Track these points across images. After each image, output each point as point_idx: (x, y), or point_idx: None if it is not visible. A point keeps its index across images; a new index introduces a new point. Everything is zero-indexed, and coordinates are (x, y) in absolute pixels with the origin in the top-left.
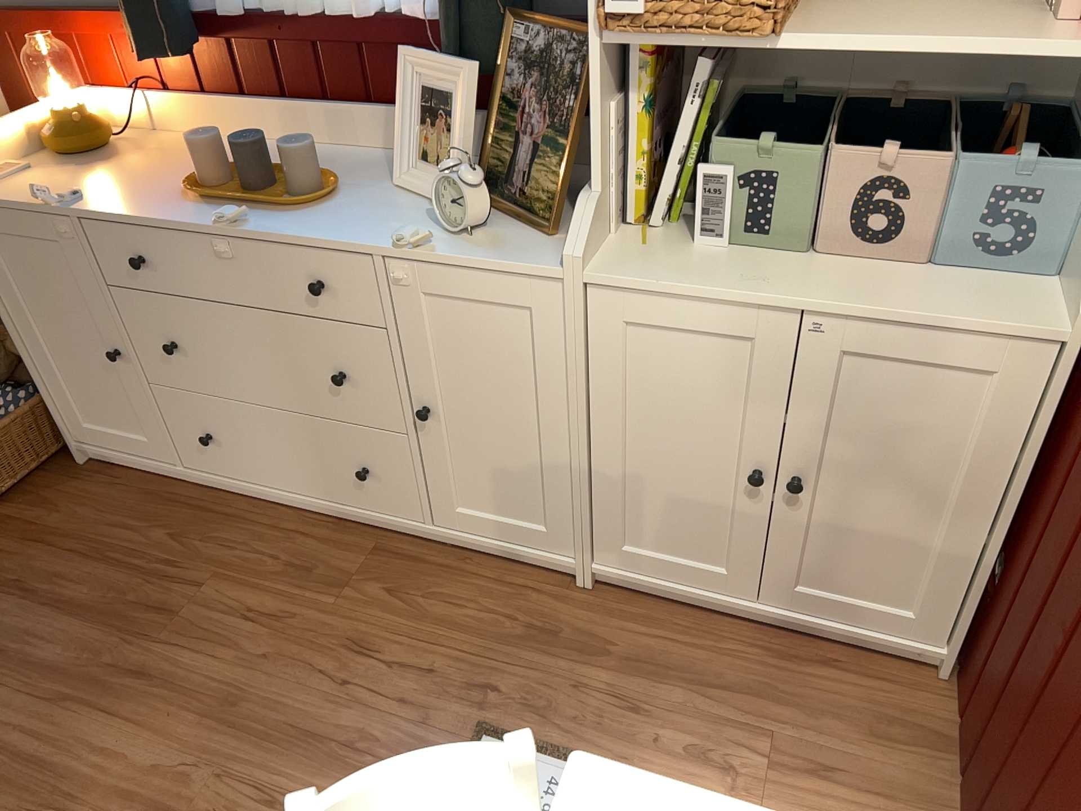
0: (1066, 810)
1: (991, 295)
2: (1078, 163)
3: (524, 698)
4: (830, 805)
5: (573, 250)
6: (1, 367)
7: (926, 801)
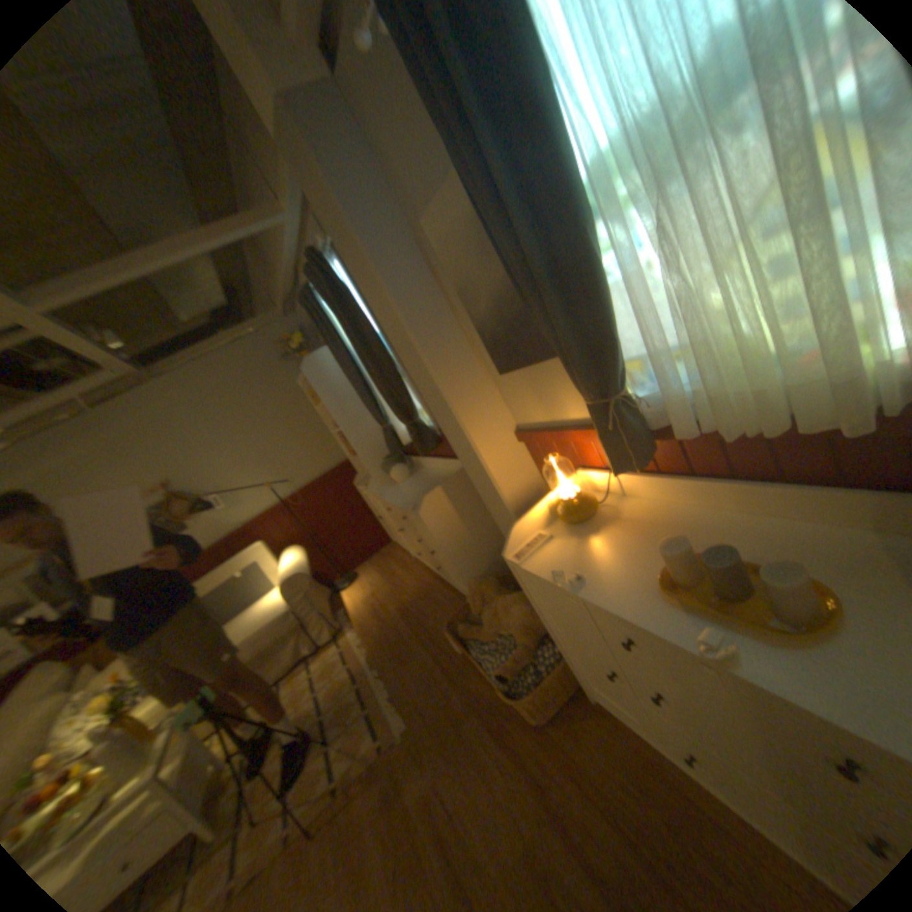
0: None
1: None
2: None
3: None
4: None
5: None
6: (539, 630)
7: None
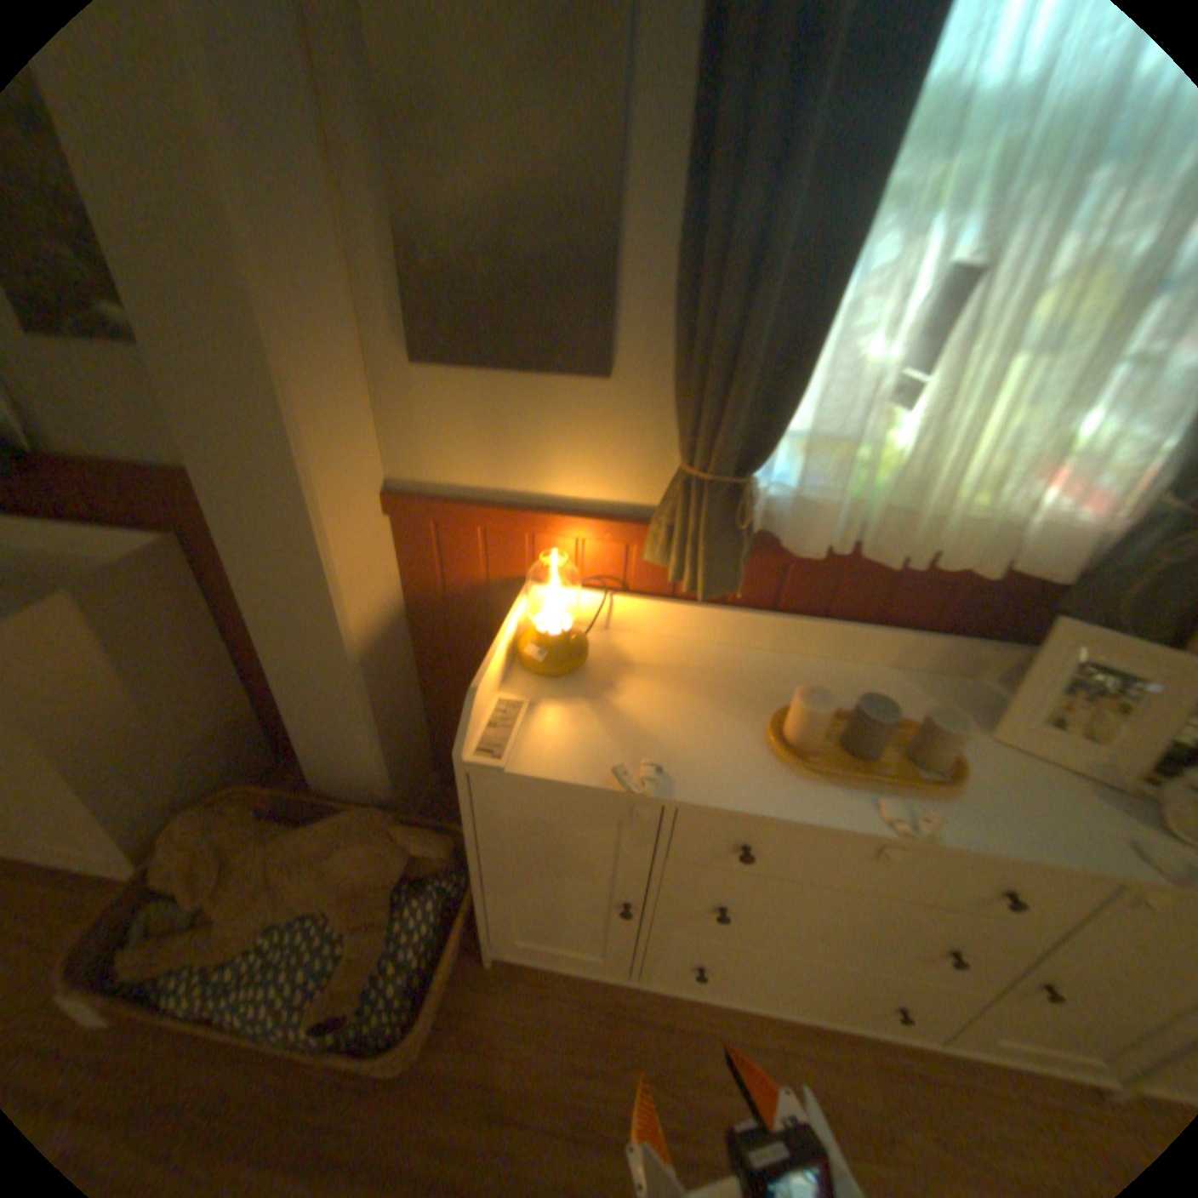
0: None
1: None
2: None
3: None
4: None
5: None
6: (393, 882)
7: None
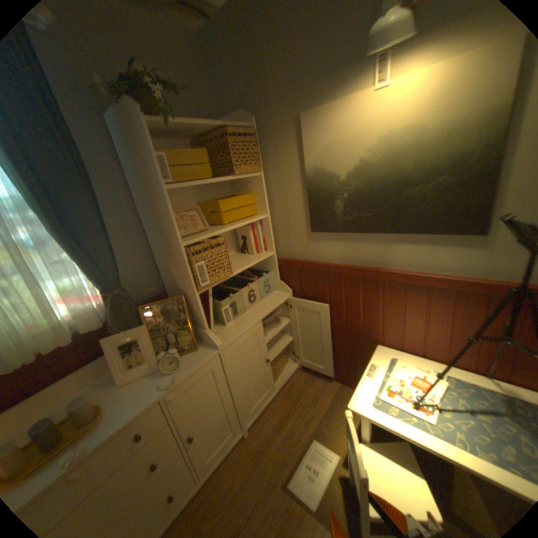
0: (360, 344)
1: (275, 297)
2: (269, 271)
3: (279, 470)
4: (326, 401)
5: (217, 344)
6: None
7: (328, 383)
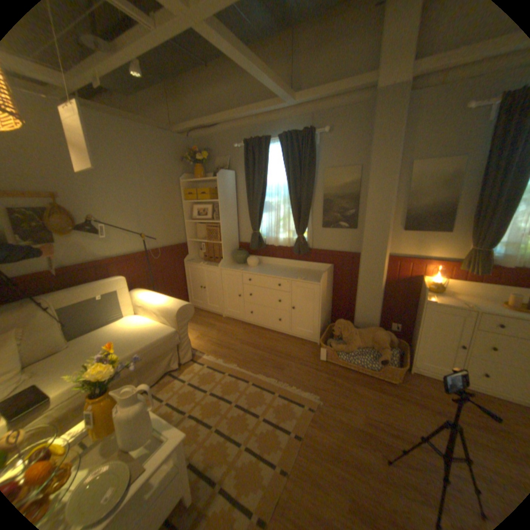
0: None
1: None
2: None
3: None
4: None
5: None
6: (389, 342)
7: None
